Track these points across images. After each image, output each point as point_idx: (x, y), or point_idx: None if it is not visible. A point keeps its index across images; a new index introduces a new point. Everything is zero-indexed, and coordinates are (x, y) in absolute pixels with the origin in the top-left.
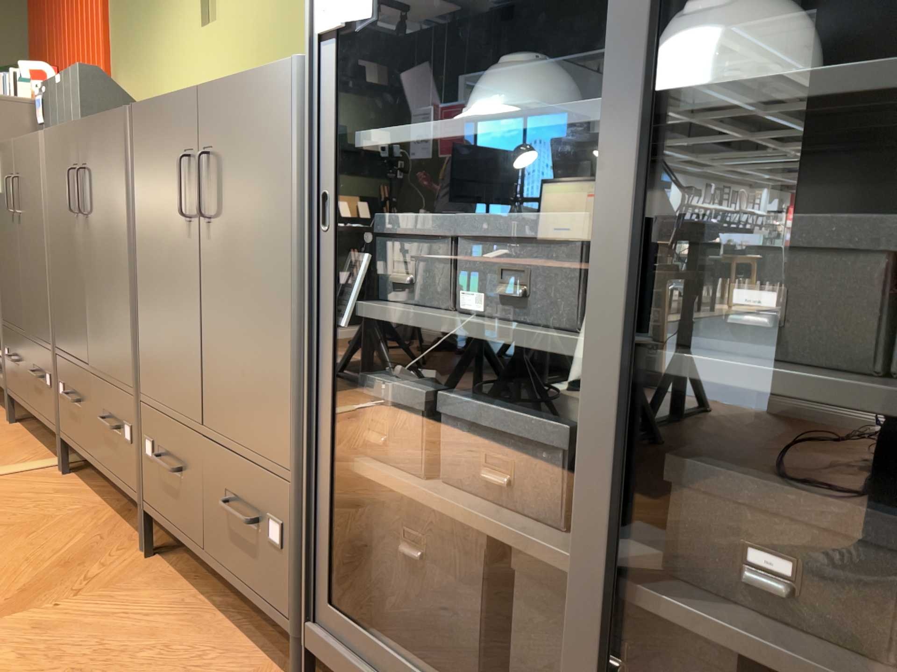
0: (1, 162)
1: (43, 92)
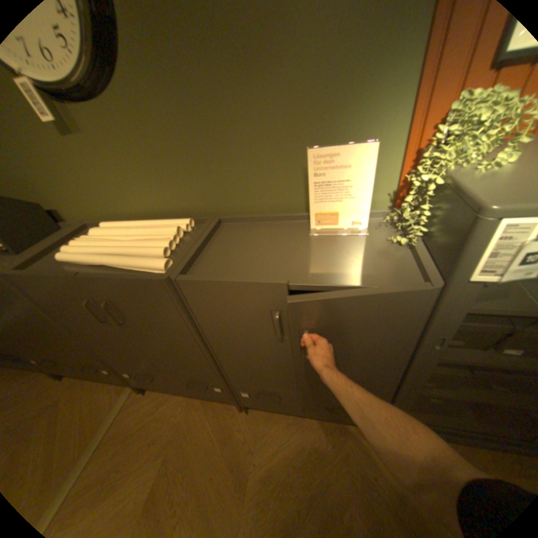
0: None
1: None
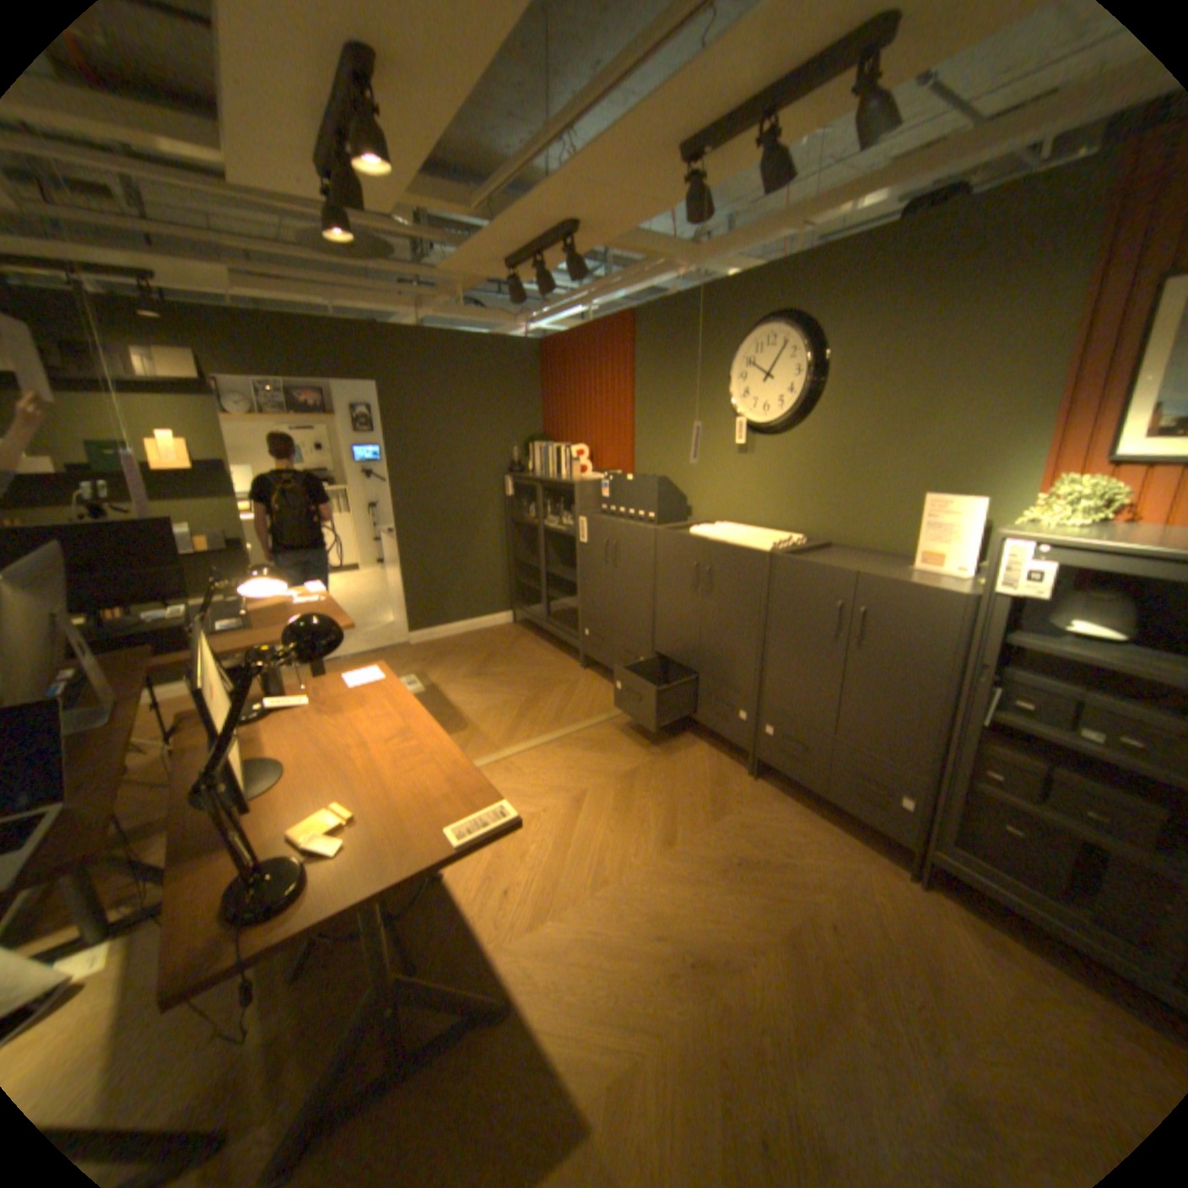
0: (593, 526)
1: (608, 478)
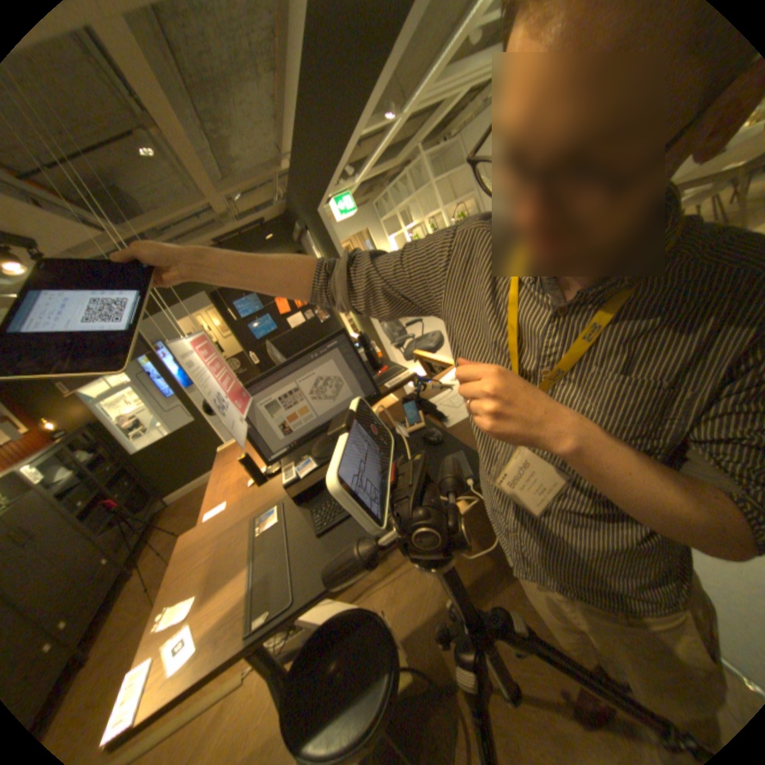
0: None
1: None
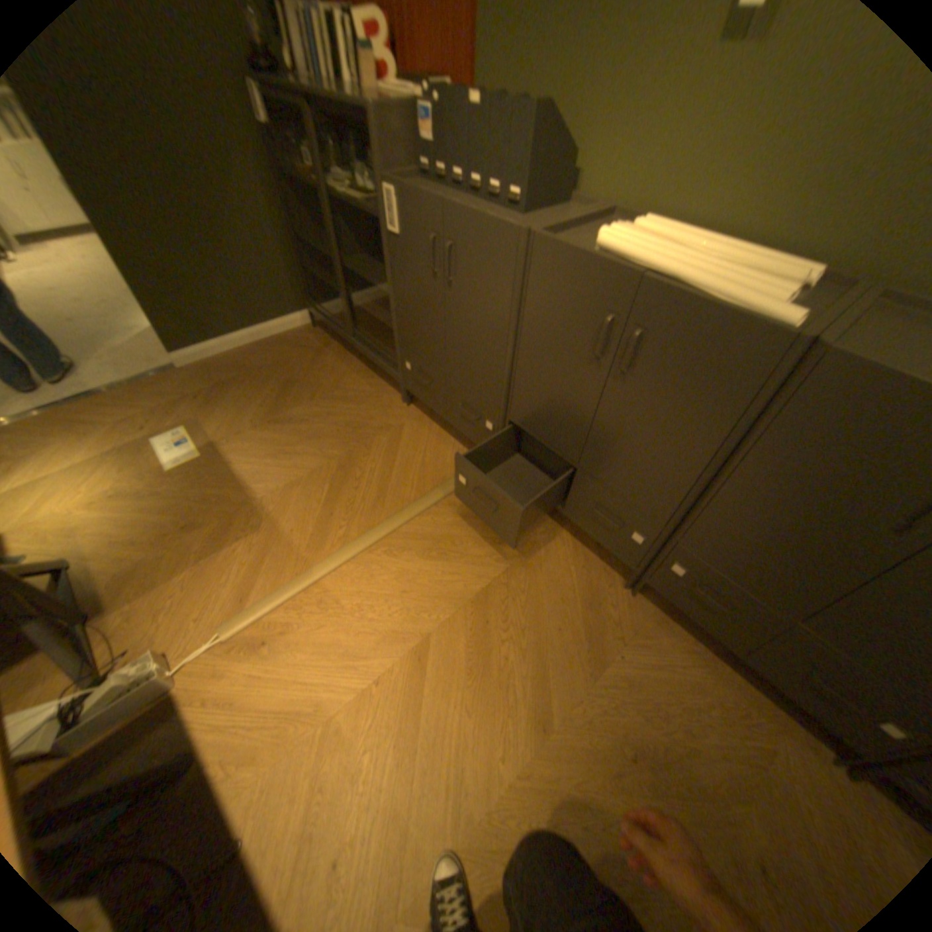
0: (407, 204)
1: (430, 96)
